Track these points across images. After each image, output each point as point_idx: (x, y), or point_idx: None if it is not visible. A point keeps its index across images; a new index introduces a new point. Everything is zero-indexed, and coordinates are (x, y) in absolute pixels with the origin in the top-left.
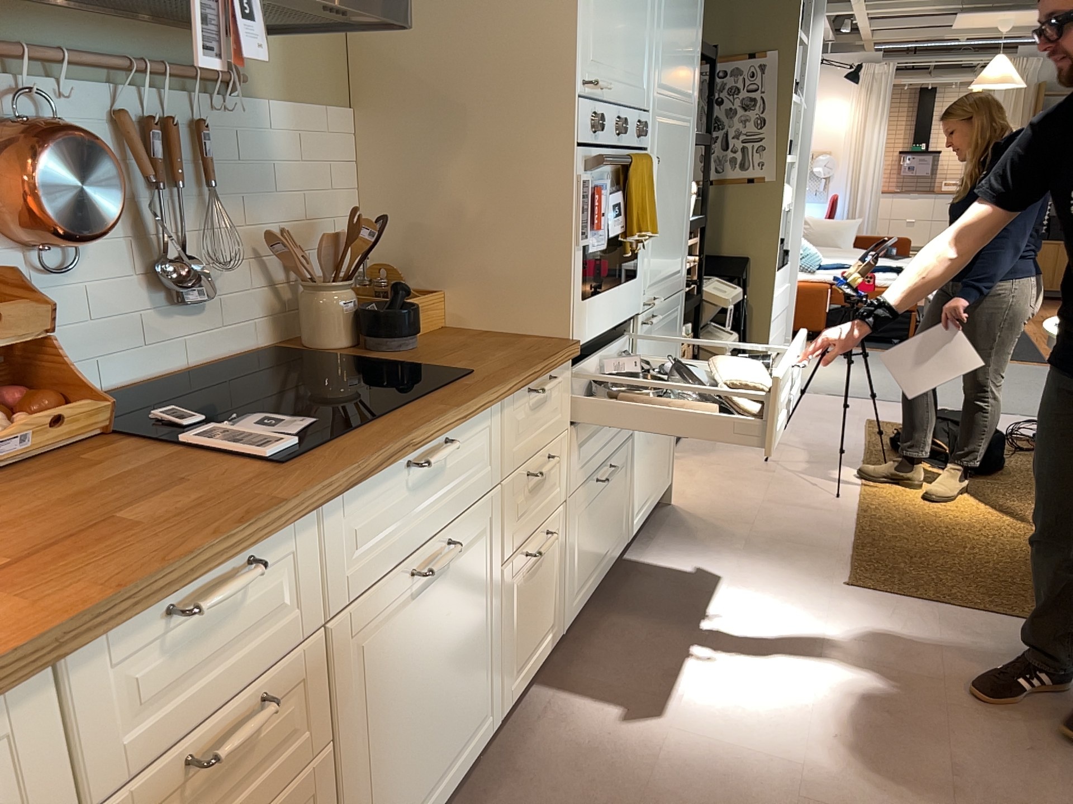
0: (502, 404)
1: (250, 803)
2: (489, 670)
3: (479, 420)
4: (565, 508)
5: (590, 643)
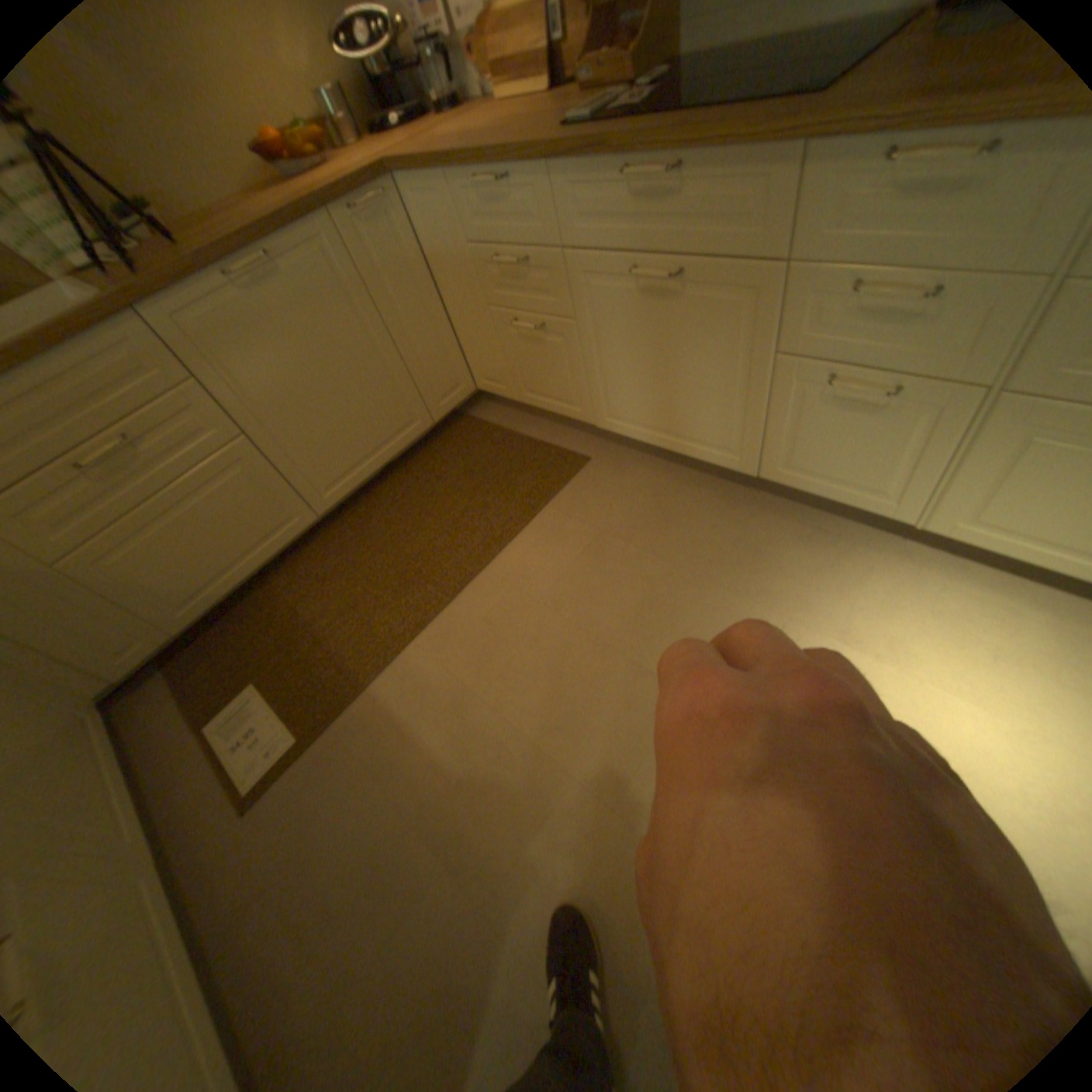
0: (804, 152)
1: (532, 303)
2: (744, 423)
3: (746, 157)
4: (987, 397)
5: (958, 582)
